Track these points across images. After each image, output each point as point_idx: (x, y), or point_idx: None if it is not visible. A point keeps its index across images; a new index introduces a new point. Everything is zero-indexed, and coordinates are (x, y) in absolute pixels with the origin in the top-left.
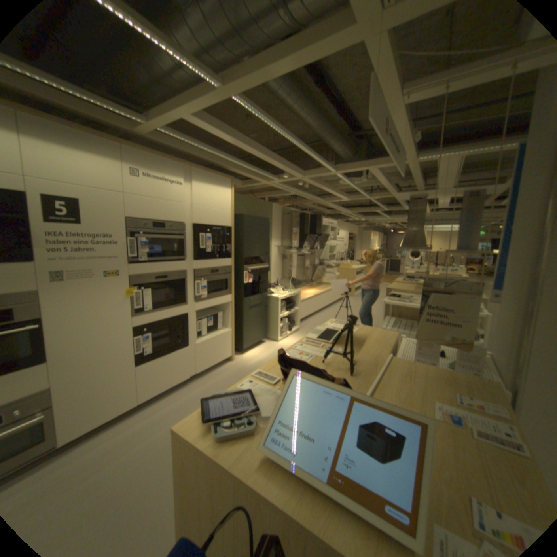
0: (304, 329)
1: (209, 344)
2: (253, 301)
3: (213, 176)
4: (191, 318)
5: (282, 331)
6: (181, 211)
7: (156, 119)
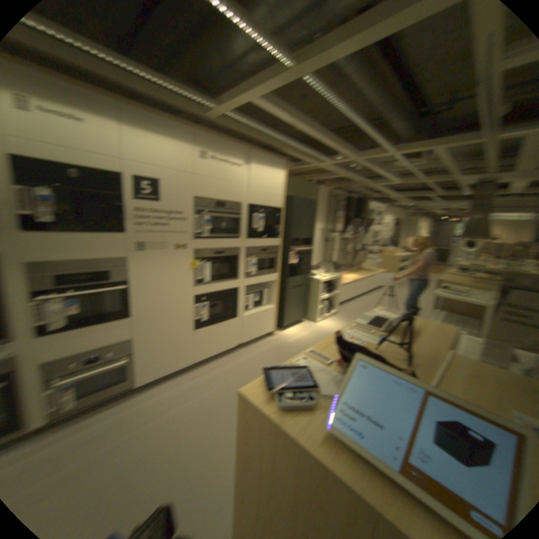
0: (341, 313)
1: (252, 319)
2: (295, 281)
3: (267, 159)
4: (239, 293)
5: (319, 313)
6: (237, 192)
7: (224, 104)
